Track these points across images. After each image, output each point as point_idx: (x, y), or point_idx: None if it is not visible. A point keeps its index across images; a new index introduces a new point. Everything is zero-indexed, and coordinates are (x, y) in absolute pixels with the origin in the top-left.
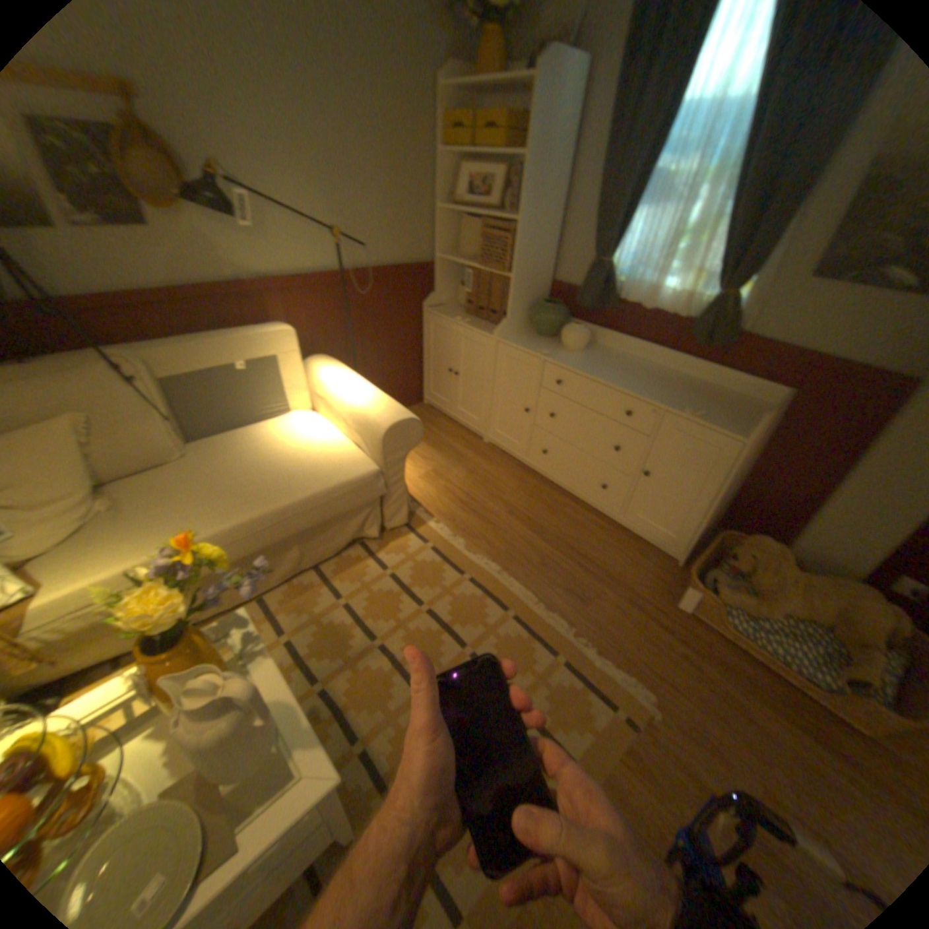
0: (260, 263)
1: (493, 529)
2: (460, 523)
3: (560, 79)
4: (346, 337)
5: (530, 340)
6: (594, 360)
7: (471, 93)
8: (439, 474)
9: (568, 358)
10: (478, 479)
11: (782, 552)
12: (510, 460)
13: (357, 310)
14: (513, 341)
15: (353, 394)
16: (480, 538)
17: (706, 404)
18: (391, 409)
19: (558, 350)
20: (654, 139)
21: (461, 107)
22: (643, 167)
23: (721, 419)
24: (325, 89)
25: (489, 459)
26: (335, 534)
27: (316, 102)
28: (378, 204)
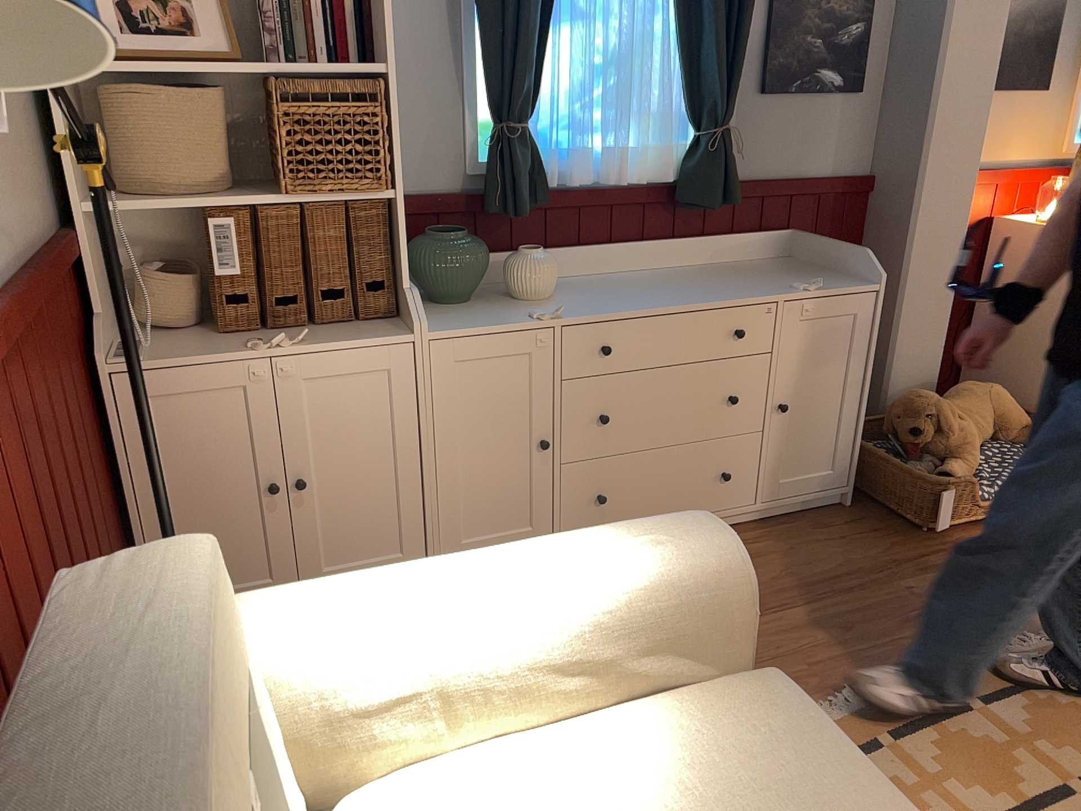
0: None
1: None
2: None
3: None
4: (44, 545)
5: (462, 312)
6: (591, 293)
7: None
8: None
9: (574, 305)
10: None
11: (932, 393)
12: None
13: (33, 436)
14: (455, 324)
15: (518, 586)
16: None
17: (775, 277)
18: (651, 532)
19: (533, 304)
20: None
21: None
22: None
23: (823, 281)
24: None
25: None
26: None
27: None
28: None
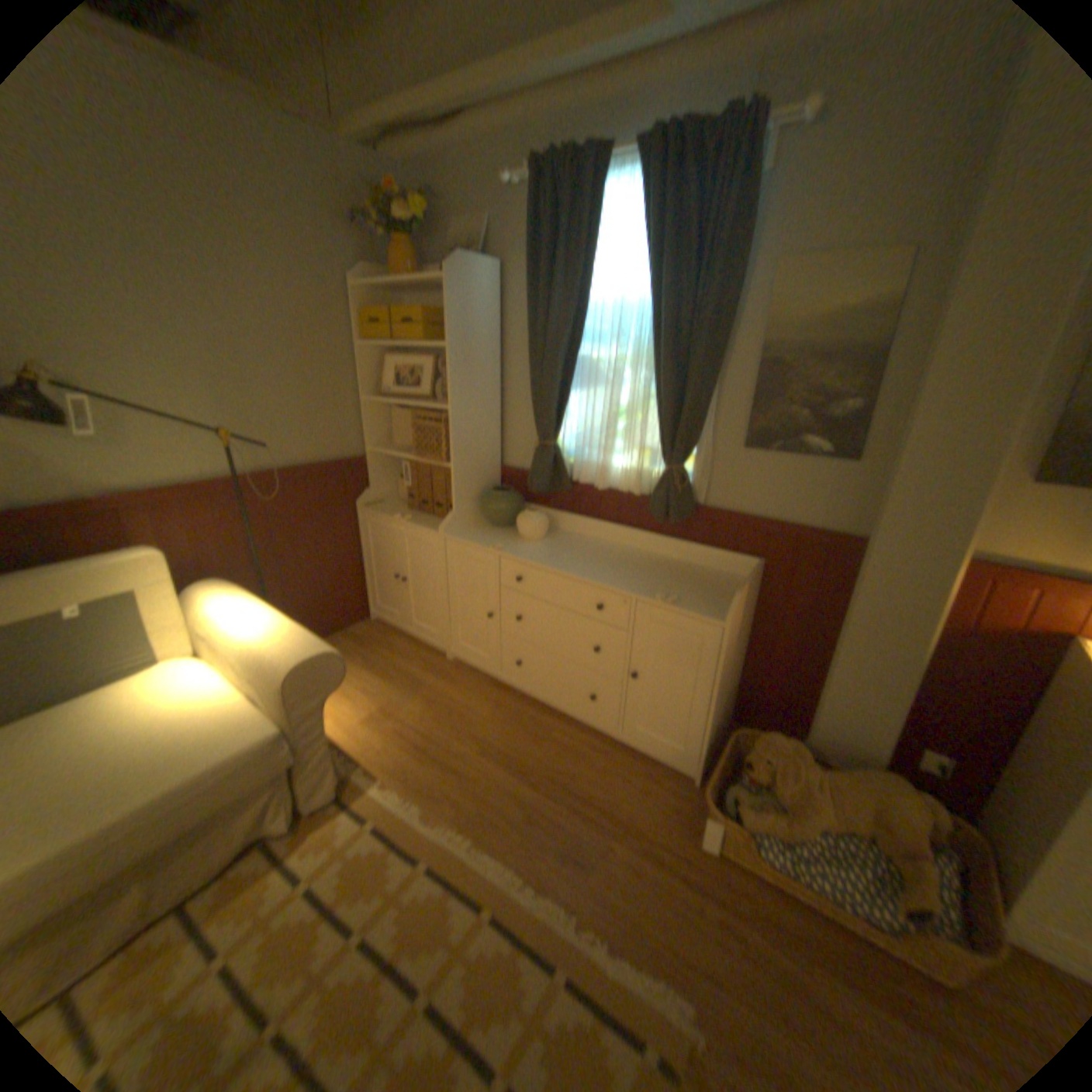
0: (114, 476)
1: (459, 783)
2: (414, 782)
3: (469, 280)
4: (250, 553)
5: (483, 533)
6: (556, 548)
7: (386, 292)
8: (386, 713)
9: (526, 550)
10: (440, 712)
11: (795, 749)
12: (481, 679)
13: (263, 519)
14: (462, 537)
15: (243, 629)
16: (441, 801)
17: (678, 585)
18: (296, 644)
19: (515, 542)
20: (570, 331)
21: (377, 304)
22: (565, 356)
23: (695, 602)
24: (204, 289)
25: (453, 682)
26: (210, 845)
27: (193, 301)
28: (284, 401)
